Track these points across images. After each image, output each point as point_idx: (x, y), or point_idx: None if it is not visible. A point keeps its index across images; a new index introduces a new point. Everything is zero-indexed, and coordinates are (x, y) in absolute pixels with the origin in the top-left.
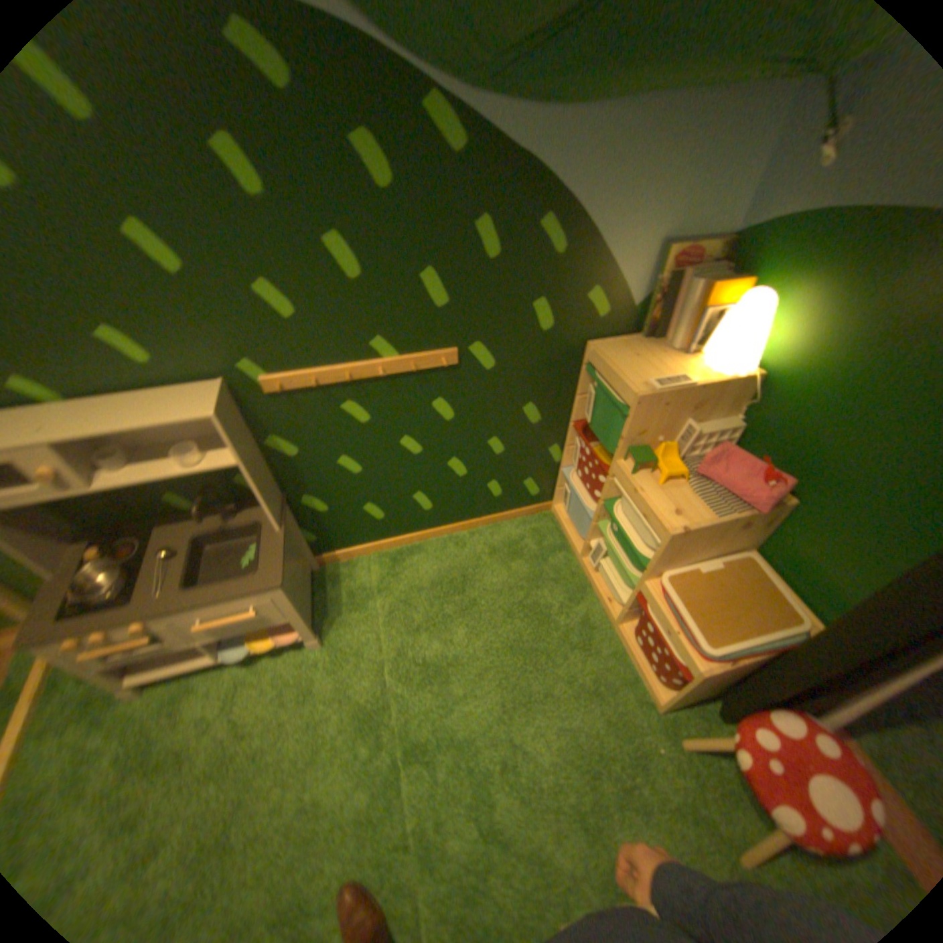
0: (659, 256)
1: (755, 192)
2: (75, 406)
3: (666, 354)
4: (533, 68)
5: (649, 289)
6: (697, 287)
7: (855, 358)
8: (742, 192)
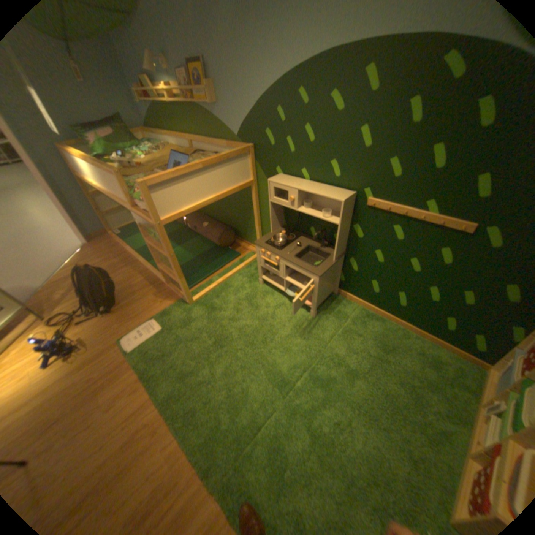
0: None
1: None
2: (309, 183)
3: None
4: None
5: None
6: None
7: None
8: None
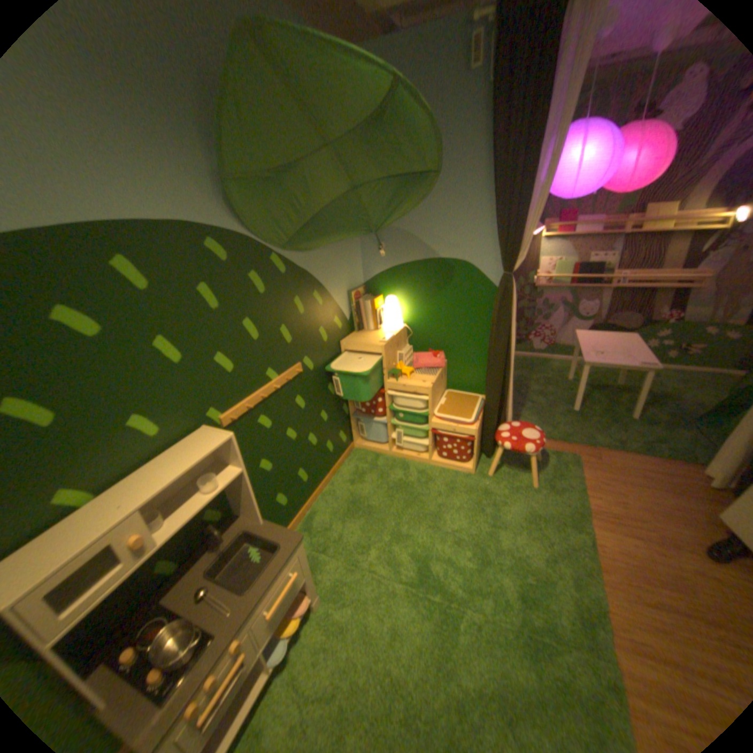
0: (347, 298)
1: (362, 269)
2: (118, 490)
3: (371, 333)
4: (299, 242)
5: (348, 312)
6: (367, 304)
7: (429, 305)
8: (358, 270)
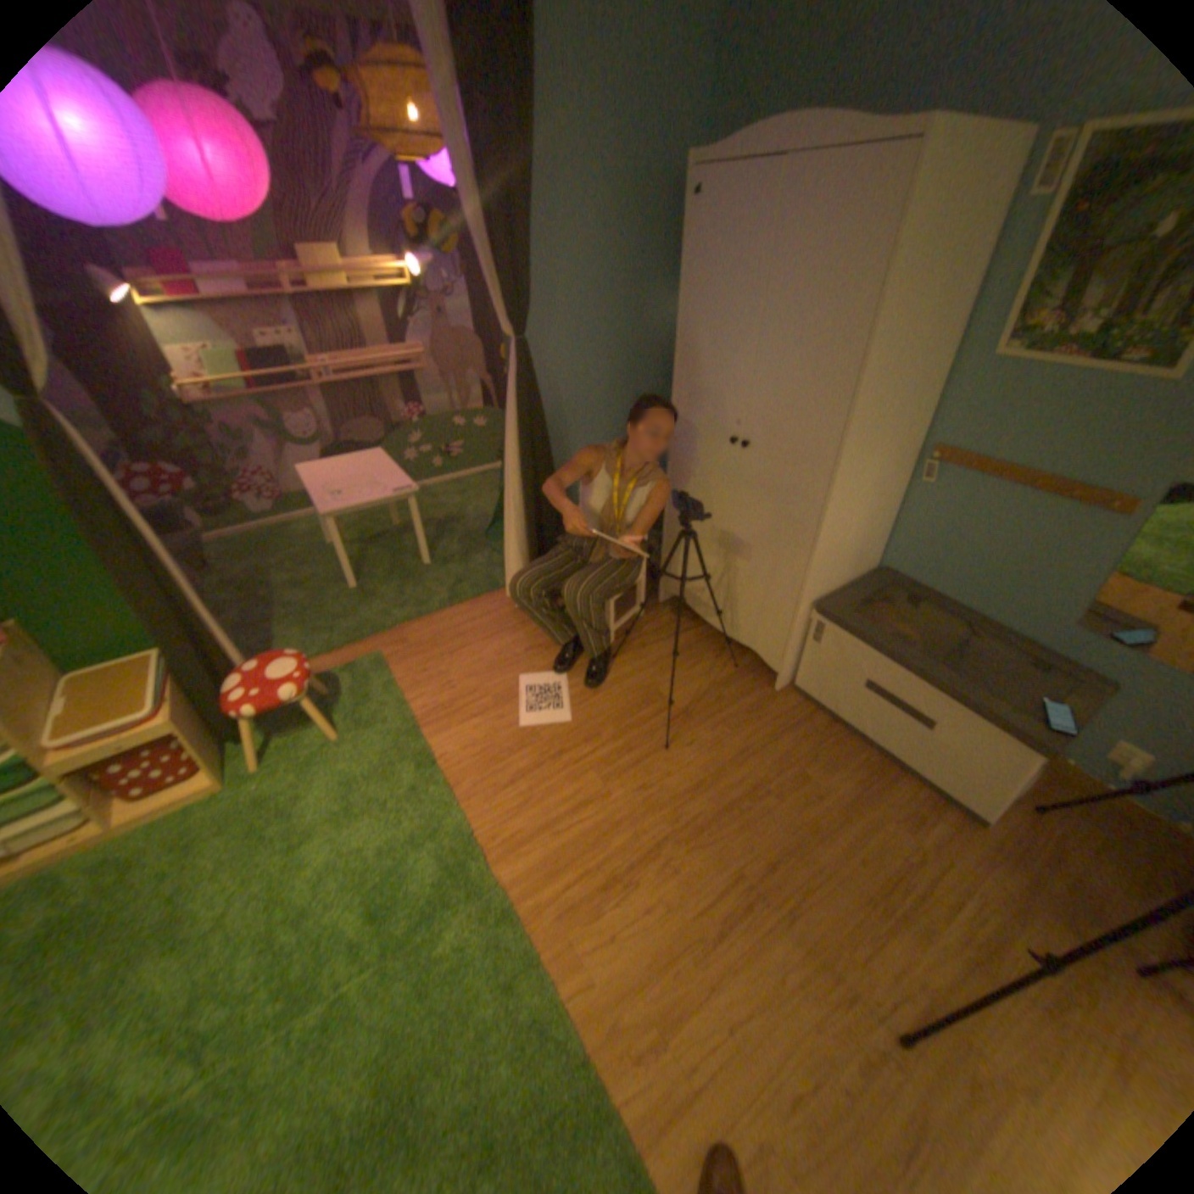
0: None
1: None
2: None
3: None
4: None
5: None
6: None
7: None
8: None
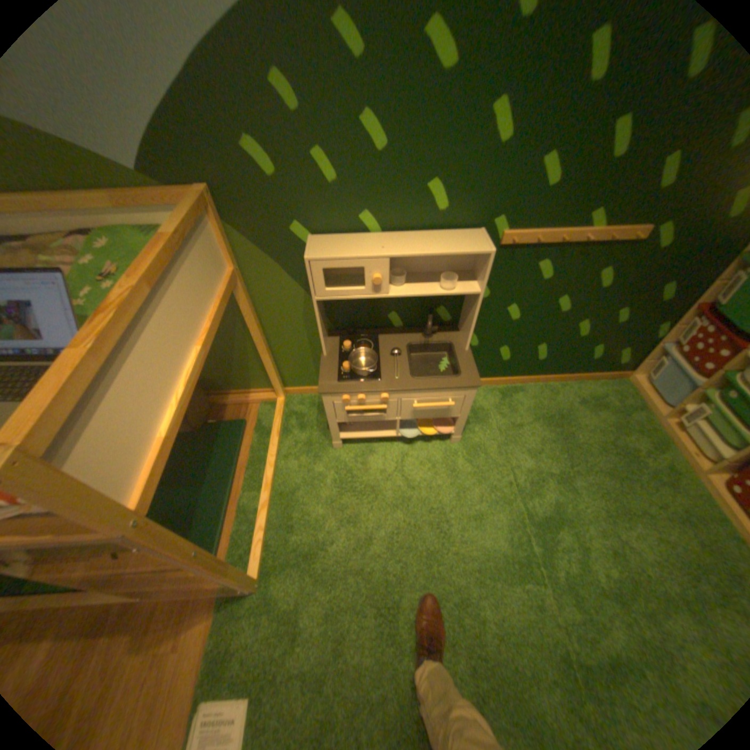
0: None
1: None
2: (392, 238)
3: None
4: None
5: None
6: None
7: None
8: None
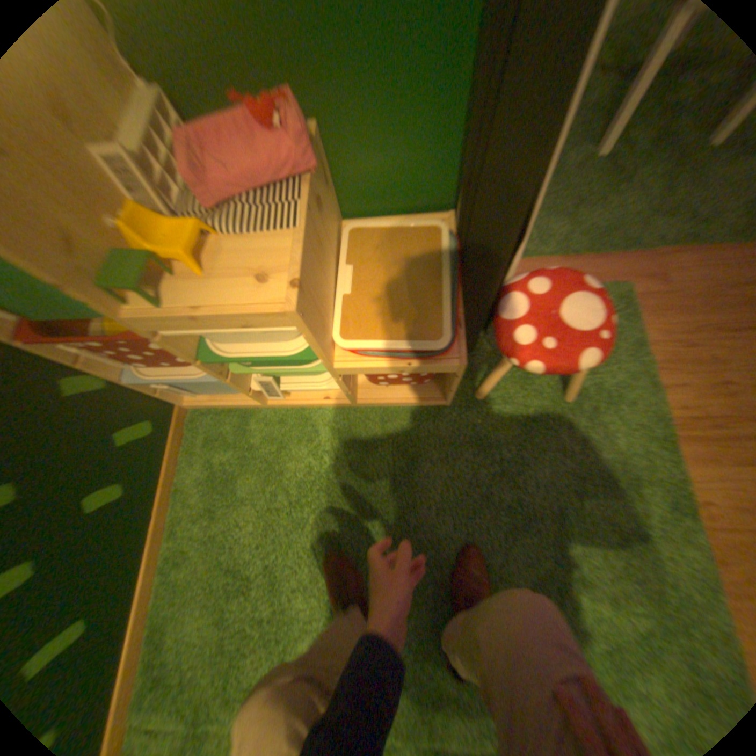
0: None
1: None
2: None
3: None
4: None
5: None
6: None
7: None
8: None
